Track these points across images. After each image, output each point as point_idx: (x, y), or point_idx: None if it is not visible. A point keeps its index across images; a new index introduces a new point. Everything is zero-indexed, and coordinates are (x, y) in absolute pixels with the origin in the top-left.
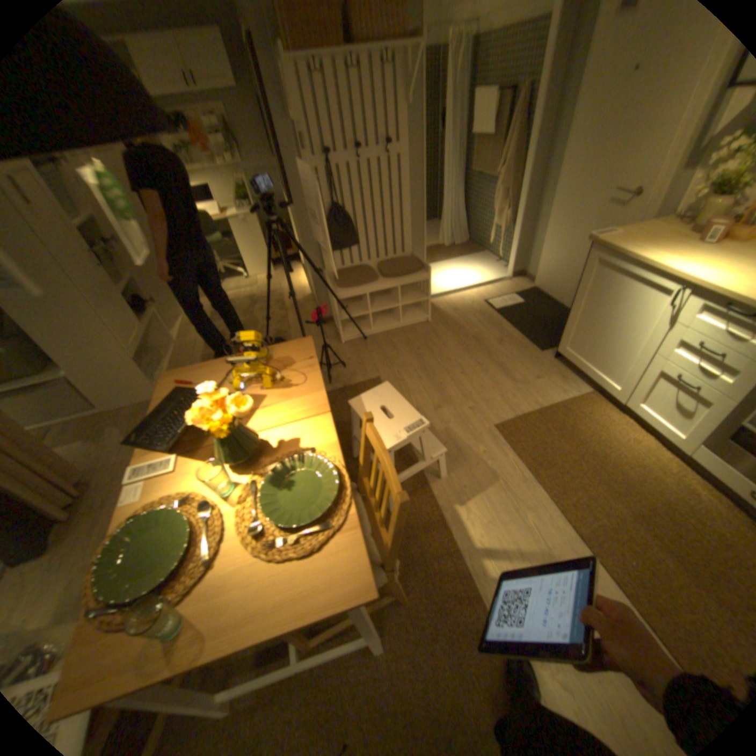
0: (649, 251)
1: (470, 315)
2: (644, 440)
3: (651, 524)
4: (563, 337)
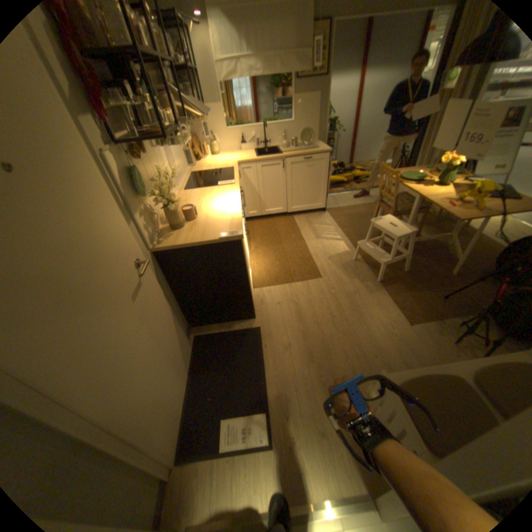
0: (233, 216)
1: (304, 414)
2: (253, 264)
3: (279, 242)
4: (230, 341)
